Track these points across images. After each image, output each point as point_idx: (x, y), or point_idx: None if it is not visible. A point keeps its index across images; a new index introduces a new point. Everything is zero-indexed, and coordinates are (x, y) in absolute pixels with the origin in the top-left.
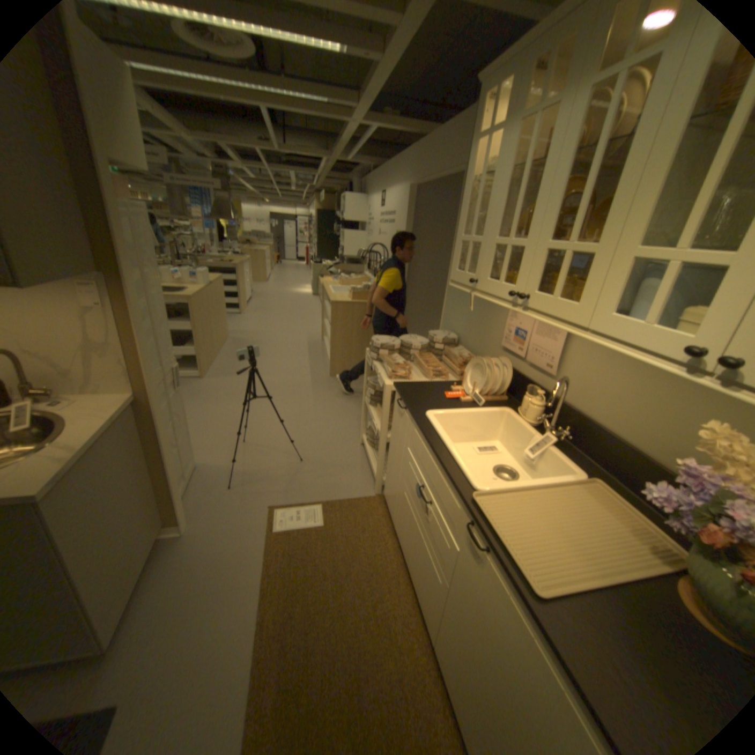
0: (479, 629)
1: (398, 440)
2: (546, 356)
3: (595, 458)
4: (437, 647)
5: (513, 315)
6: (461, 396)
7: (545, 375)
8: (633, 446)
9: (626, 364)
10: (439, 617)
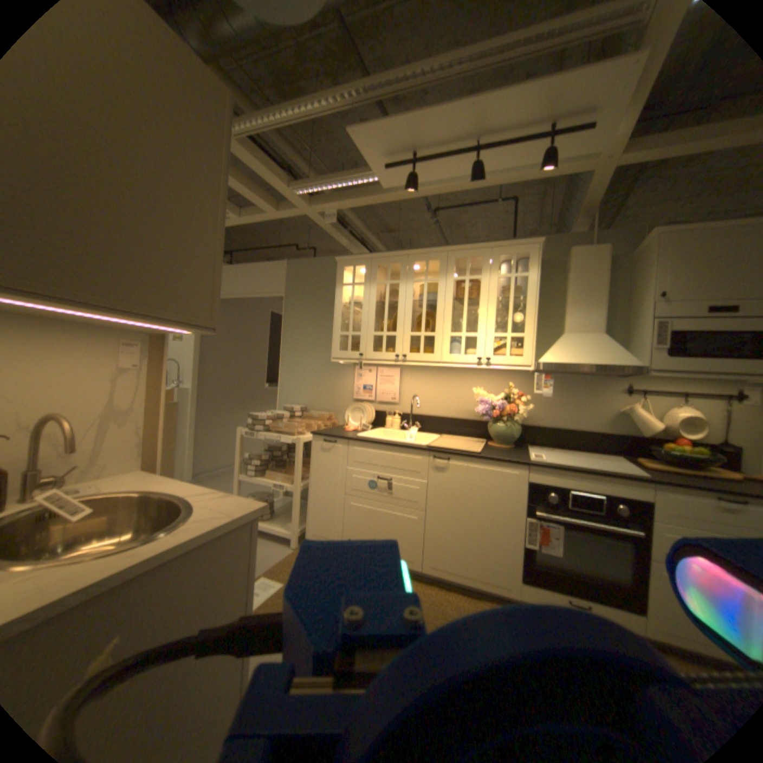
0: (452, 505)
1: (324, 473)
2: (389, 394)
3: (430, 432)
4: (421, 568)
5: (357, 378)
6: (351, 429)
7: (389, 405)
8: (444, 417)
9: (429, 385)
10: (417, 544)
